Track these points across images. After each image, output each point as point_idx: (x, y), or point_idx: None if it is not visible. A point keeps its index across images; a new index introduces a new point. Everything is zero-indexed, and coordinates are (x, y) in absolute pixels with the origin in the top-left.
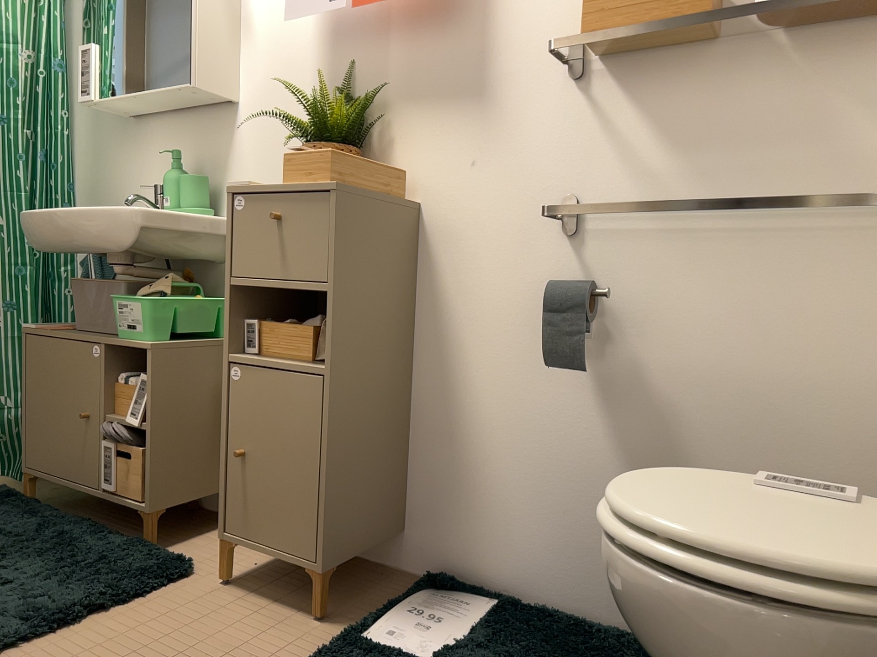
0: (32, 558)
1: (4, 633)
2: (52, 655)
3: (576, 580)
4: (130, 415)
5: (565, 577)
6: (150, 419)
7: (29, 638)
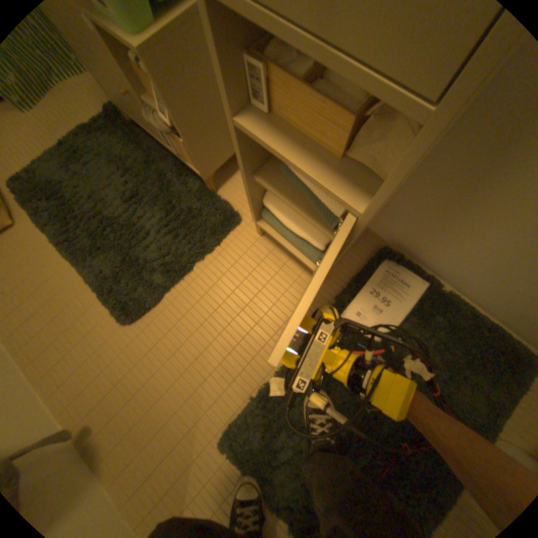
0: (148, 212)
1: (157, 294)
2: (184, 304)
3: (495, 301)
4: (154, 102)
5: (487, 296)
6: (173, 120)
7: (169, 289)
